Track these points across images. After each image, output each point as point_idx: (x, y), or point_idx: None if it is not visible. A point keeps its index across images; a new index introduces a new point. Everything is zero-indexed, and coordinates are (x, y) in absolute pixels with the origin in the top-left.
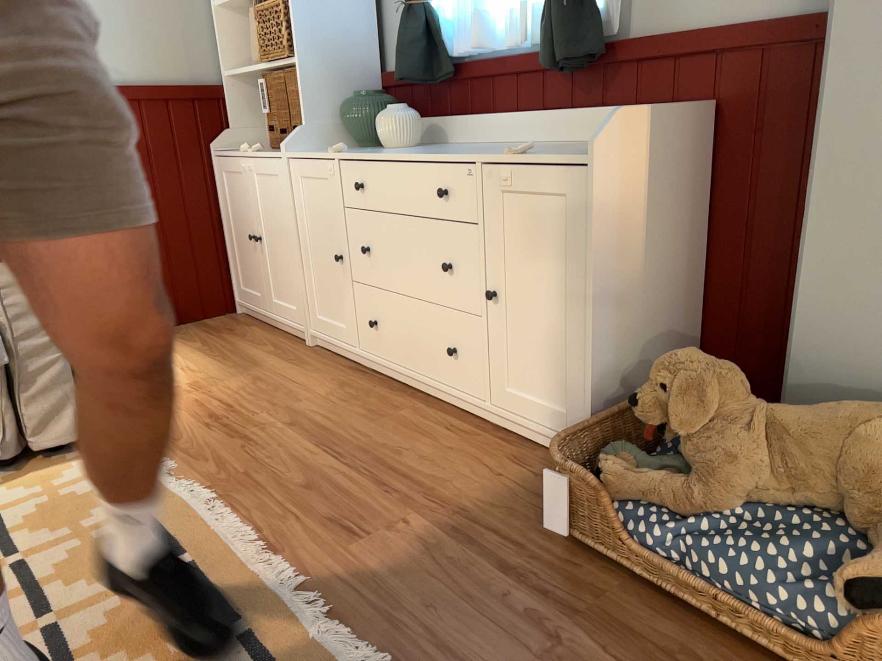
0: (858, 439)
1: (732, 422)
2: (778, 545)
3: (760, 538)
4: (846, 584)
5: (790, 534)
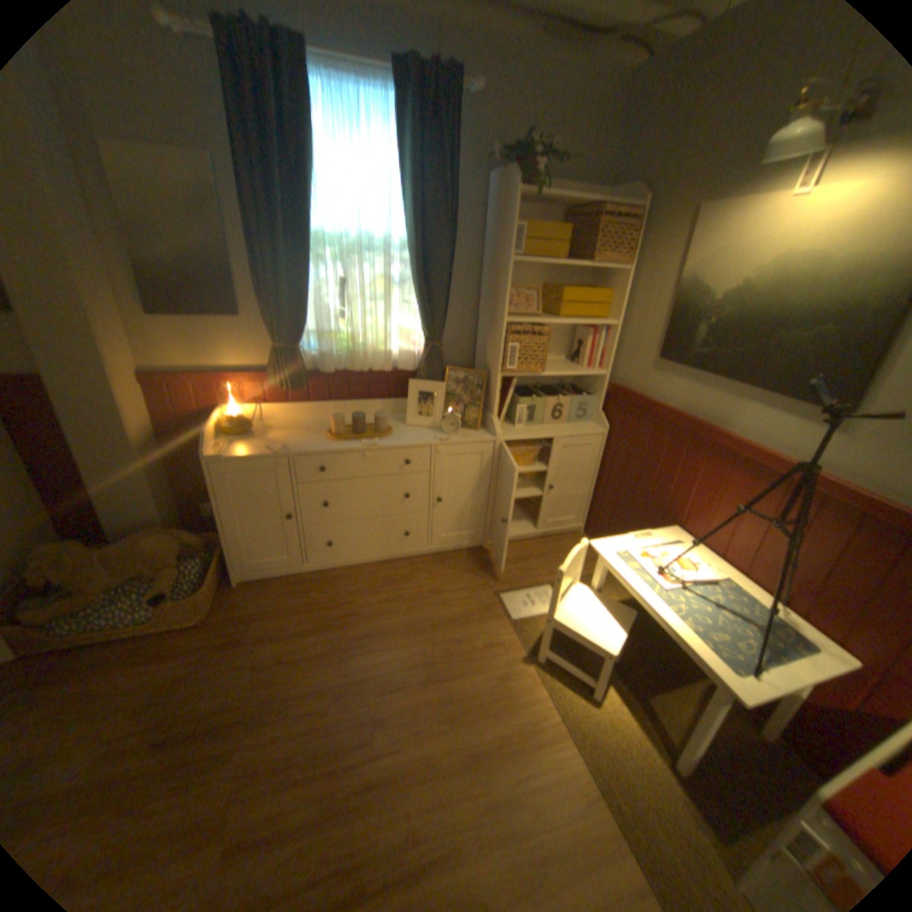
0: (137, 553)
1: (83, 569)
2: (121, 604)
3: (114, 606)
4: (146, 605)
5: (125, 597)
